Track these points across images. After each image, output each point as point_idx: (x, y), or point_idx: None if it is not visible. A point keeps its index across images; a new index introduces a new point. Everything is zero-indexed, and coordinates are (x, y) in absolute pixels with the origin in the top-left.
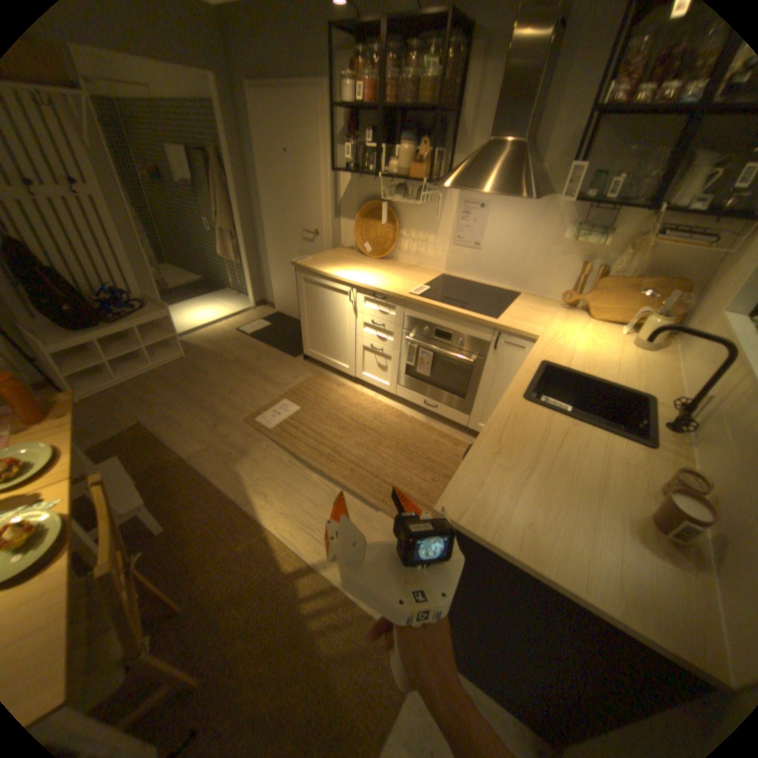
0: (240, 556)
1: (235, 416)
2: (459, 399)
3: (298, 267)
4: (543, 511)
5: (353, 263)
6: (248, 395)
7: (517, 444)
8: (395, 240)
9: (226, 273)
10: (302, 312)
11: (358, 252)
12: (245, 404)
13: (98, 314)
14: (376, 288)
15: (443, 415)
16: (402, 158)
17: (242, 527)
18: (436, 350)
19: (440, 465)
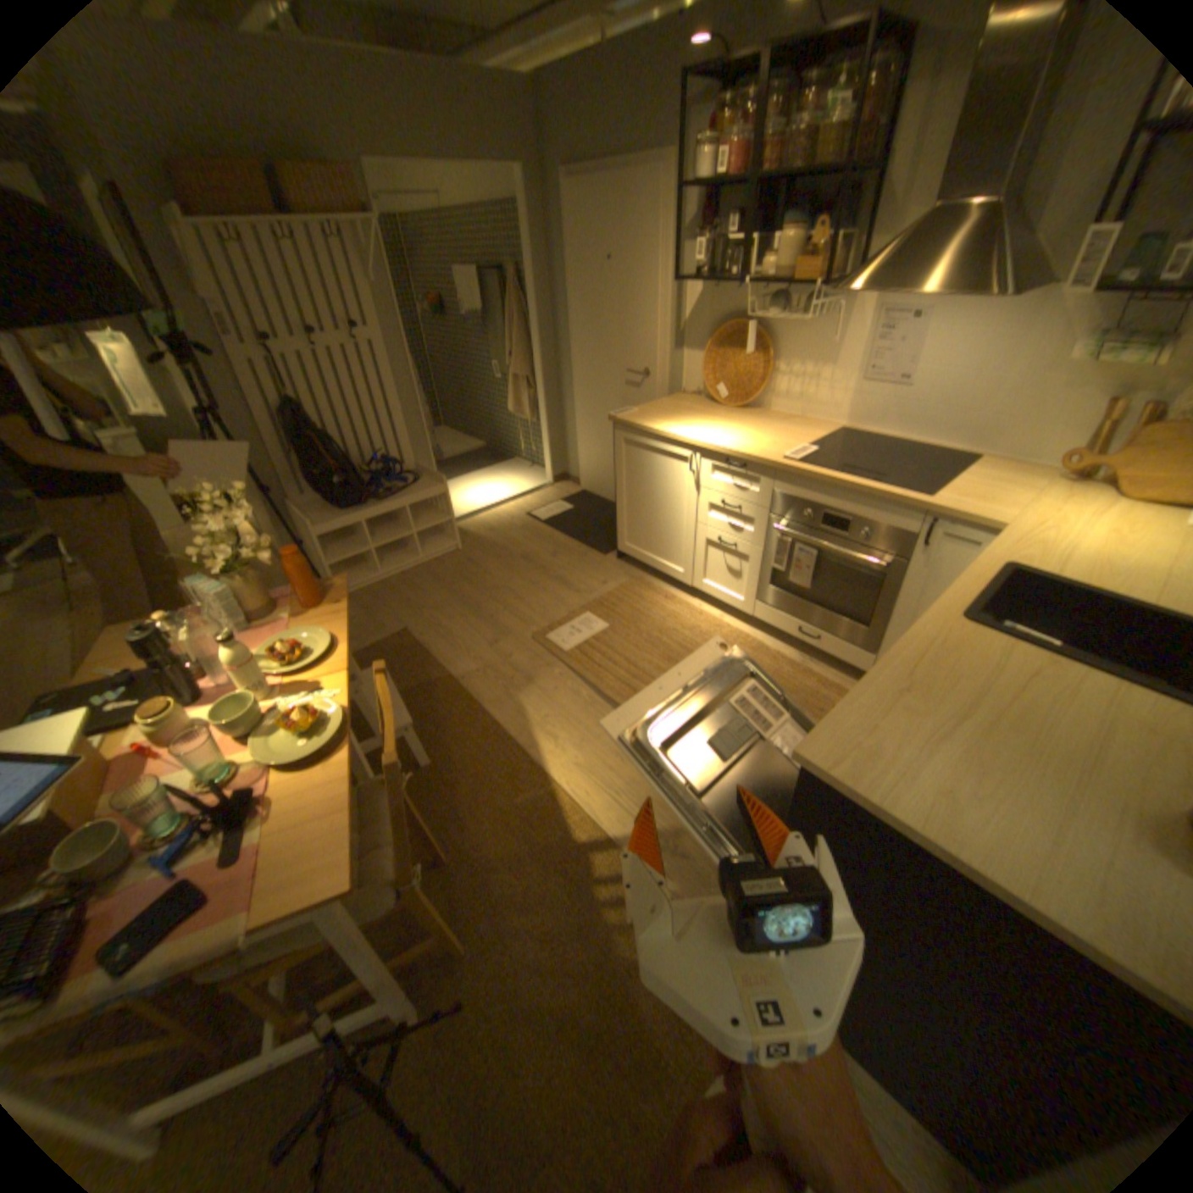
0: (519, 812)
1: (520, 631)
2: (858, 628)
3: (616, 424)
4: (972, 781)
5: (696, 415)
6: (537, 604)
7: (940, 683)
8: (765, 378)
9: (515, 438)
10: (618, 489)
11: (706, 399)
12: (533, 616)
13: (366, 491)
14: (730, 451)
15: (830, 653)
16: (783, 250)
17: (523, 775)
18: (822, 547)
19: None
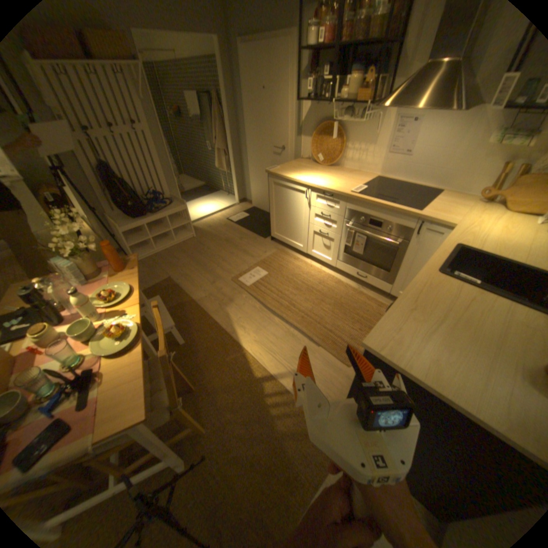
0: (228, 364)
1: (225, 276)
2: (384, 272)
3: (269, 174)
4: (446, 354)
5: (308, 170)
6: (233, 263)
7: (429, 305)
8: (342, 151)
9: (220, 180)
10: (270, 206)
11: (312, 161)
12: (232, 269)
13: (146, 208)
14: (325, 188)
15: (371, 284)
16: (351, 85)
17: (230, 347)
18: (369, 235)
19: (366, 320)
